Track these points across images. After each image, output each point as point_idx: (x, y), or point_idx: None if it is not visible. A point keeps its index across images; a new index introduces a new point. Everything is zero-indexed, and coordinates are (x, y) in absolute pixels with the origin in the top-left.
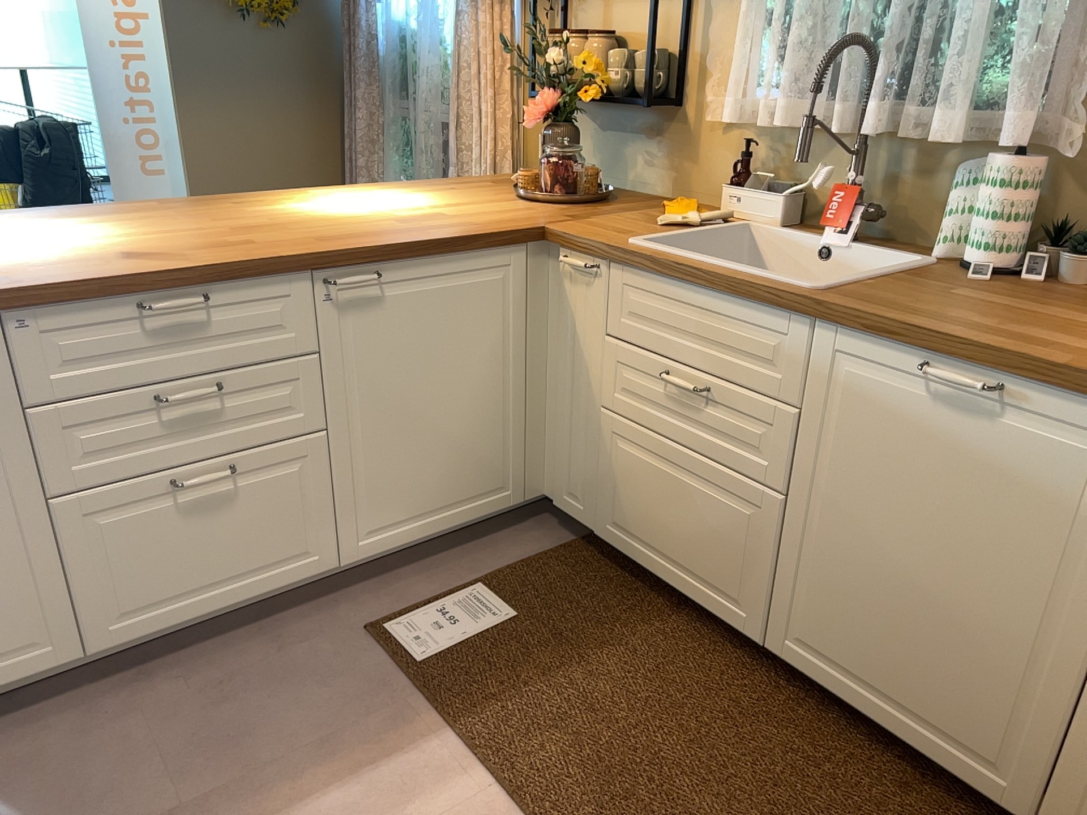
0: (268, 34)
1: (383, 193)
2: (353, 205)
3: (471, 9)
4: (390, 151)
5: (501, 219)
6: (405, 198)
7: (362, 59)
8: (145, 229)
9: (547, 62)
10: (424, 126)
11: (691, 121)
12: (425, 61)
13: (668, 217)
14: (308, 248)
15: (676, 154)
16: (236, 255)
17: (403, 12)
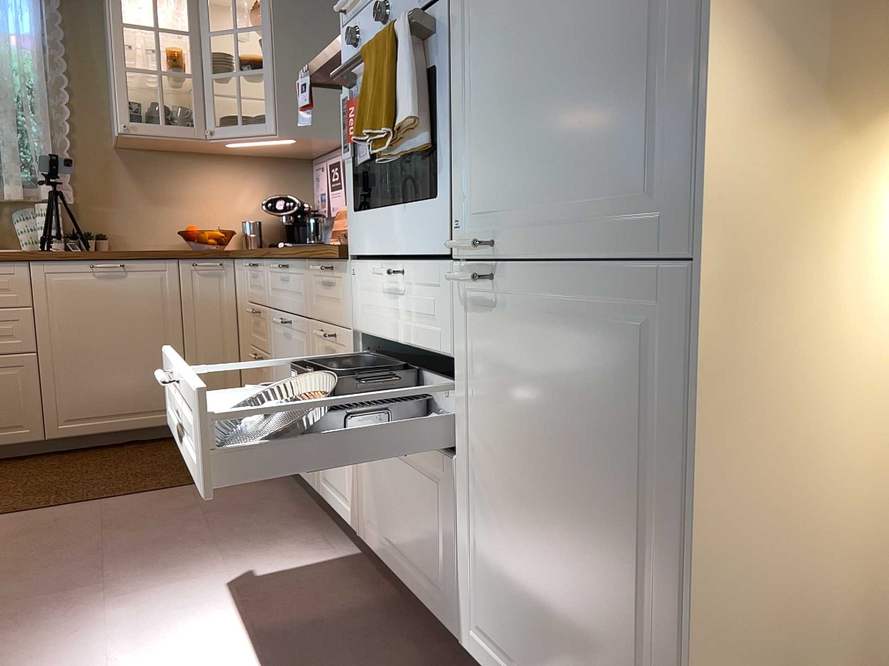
0: None
1: None
2: None
3: None
4: None
5: None
6: None
7: None
8: None
9: None
10: None
11: None
12: None
13: None
14: None
15: None
16: None
17: None
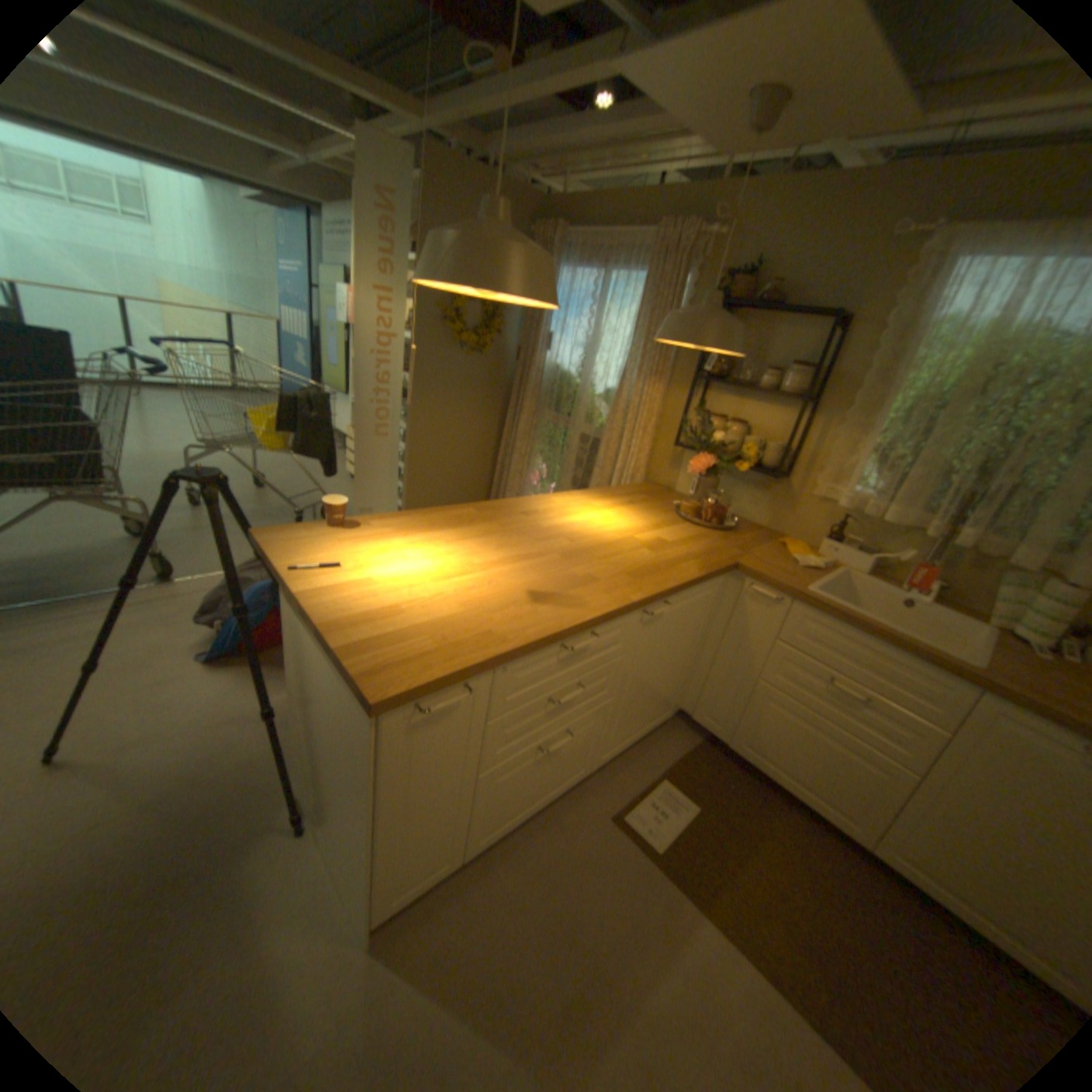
0: (470, 356)
1: (599, 506)
2: (598, 521)
3: (637, 379)
4: (539, 442)
5: (704, 550)
6: (617, 513)
7: (532, 382)
8: (505, 552)
9: (709, 434)
10: (576, 437)
11: (796, 487)
12: (585, 397)
13: (804, 559)
14: (638, 589)
15: (779, 503)
16: (604, 598)
17: (563, 357)
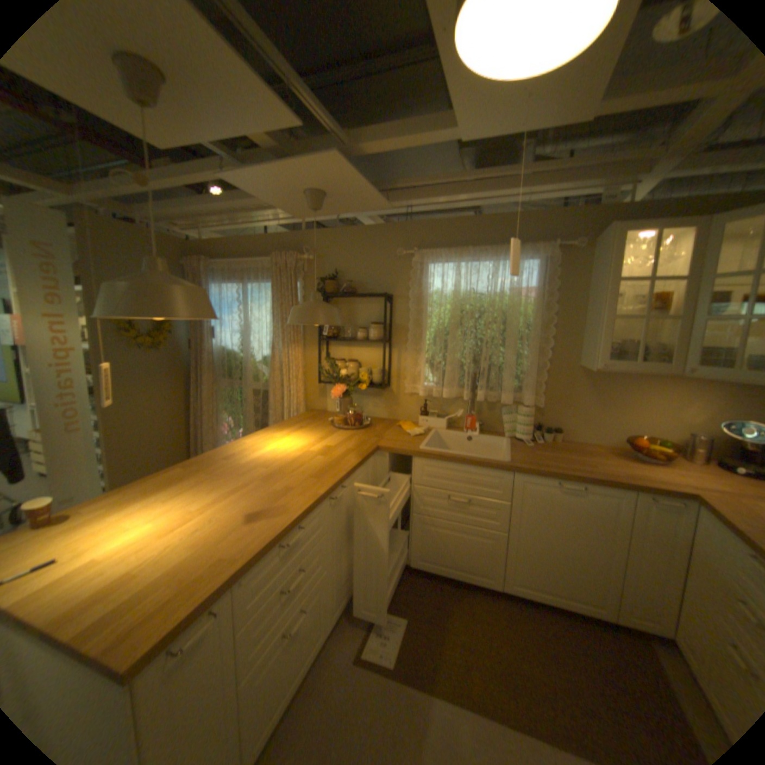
0: (149, 352)
1: (280, 436)
2: (281, 447)
3: (283, 347)
4: (222, 402)
5: (356, 444)
6: (293, 437)
7: (206, 362)
8: (216, 492)
9: (338, 372)
10: (250, 392)
11: (395, 391)
12: (250, 365)
13: (412, 431)
14: (321, 485)
15: (389, 402)
16: (300, 500)
17: (226, 341)
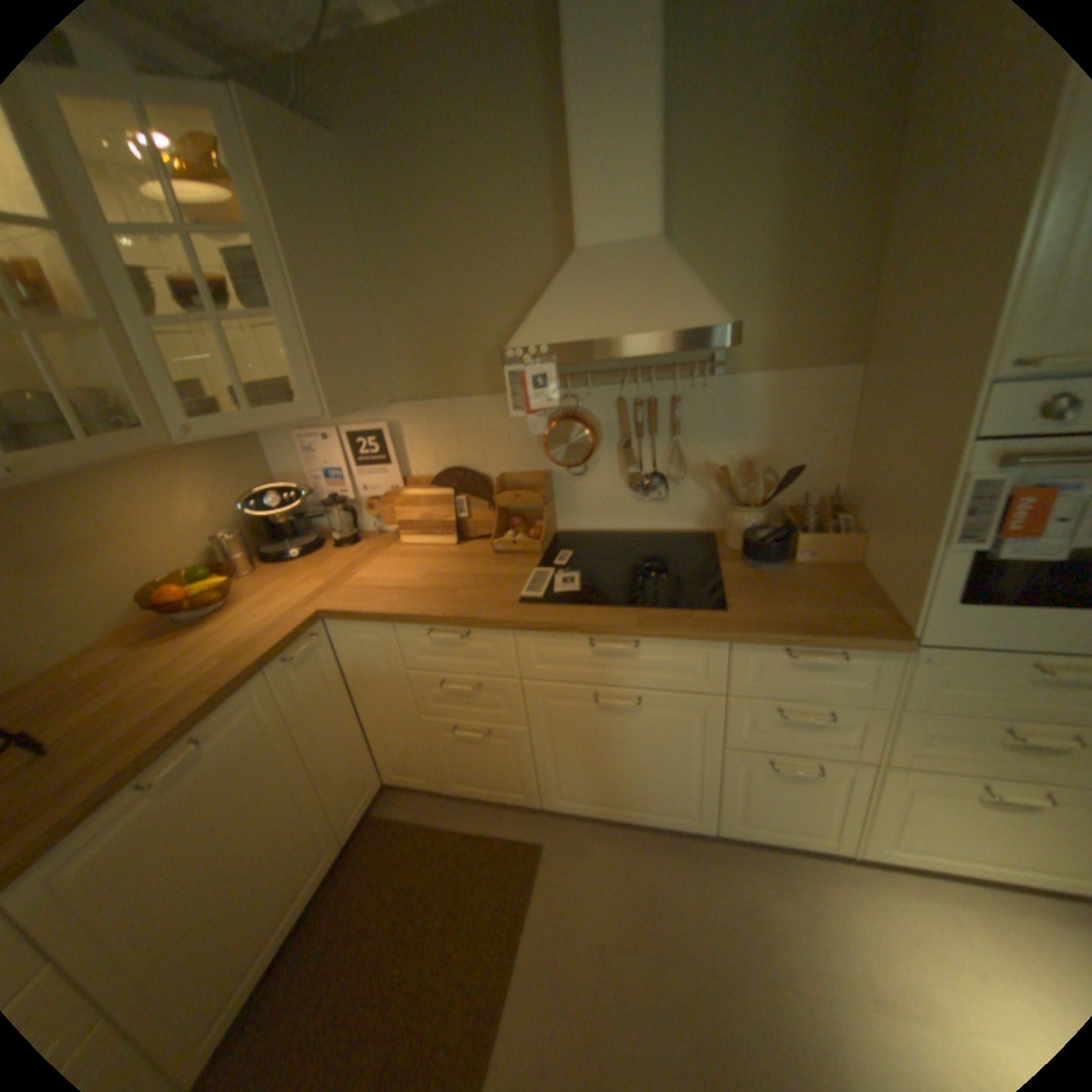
0: None
1: None
2: None
3: None
4: None
5: None
6: None
7: None
8: None
9: None
10: None
11: None
12: None
13: None
14: None
15: None
16: None
17: None
